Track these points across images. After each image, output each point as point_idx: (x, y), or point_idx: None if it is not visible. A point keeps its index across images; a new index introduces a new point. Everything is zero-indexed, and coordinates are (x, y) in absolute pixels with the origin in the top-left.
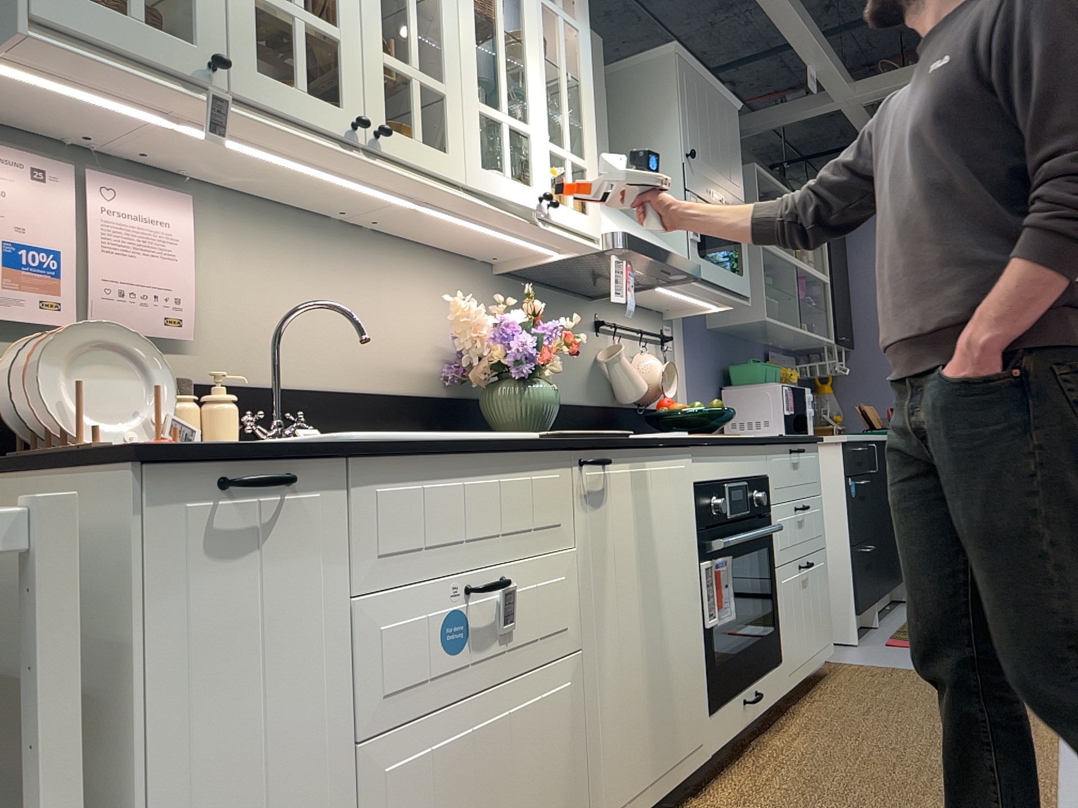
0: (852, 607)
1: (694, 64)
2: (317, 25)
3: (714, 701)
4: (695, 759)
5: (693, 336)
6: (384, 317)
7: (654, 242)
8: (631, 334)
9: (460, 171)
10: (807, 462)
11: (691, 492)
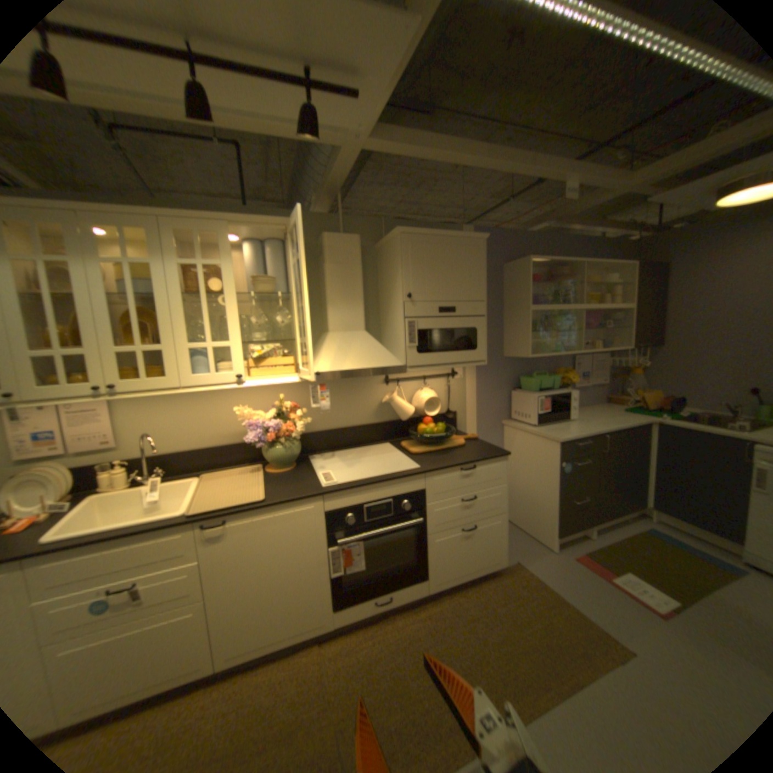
0: (556, 534)
1: (421, 231)
2: (67, 353)
3: (338, 607)
4: (314, 633)
5: (482, 365)
6: (220, 413)
7: (356, 364)
8: (418, 378)
9: (175, 382)
10: (485, 471)
11: (317, 518)
